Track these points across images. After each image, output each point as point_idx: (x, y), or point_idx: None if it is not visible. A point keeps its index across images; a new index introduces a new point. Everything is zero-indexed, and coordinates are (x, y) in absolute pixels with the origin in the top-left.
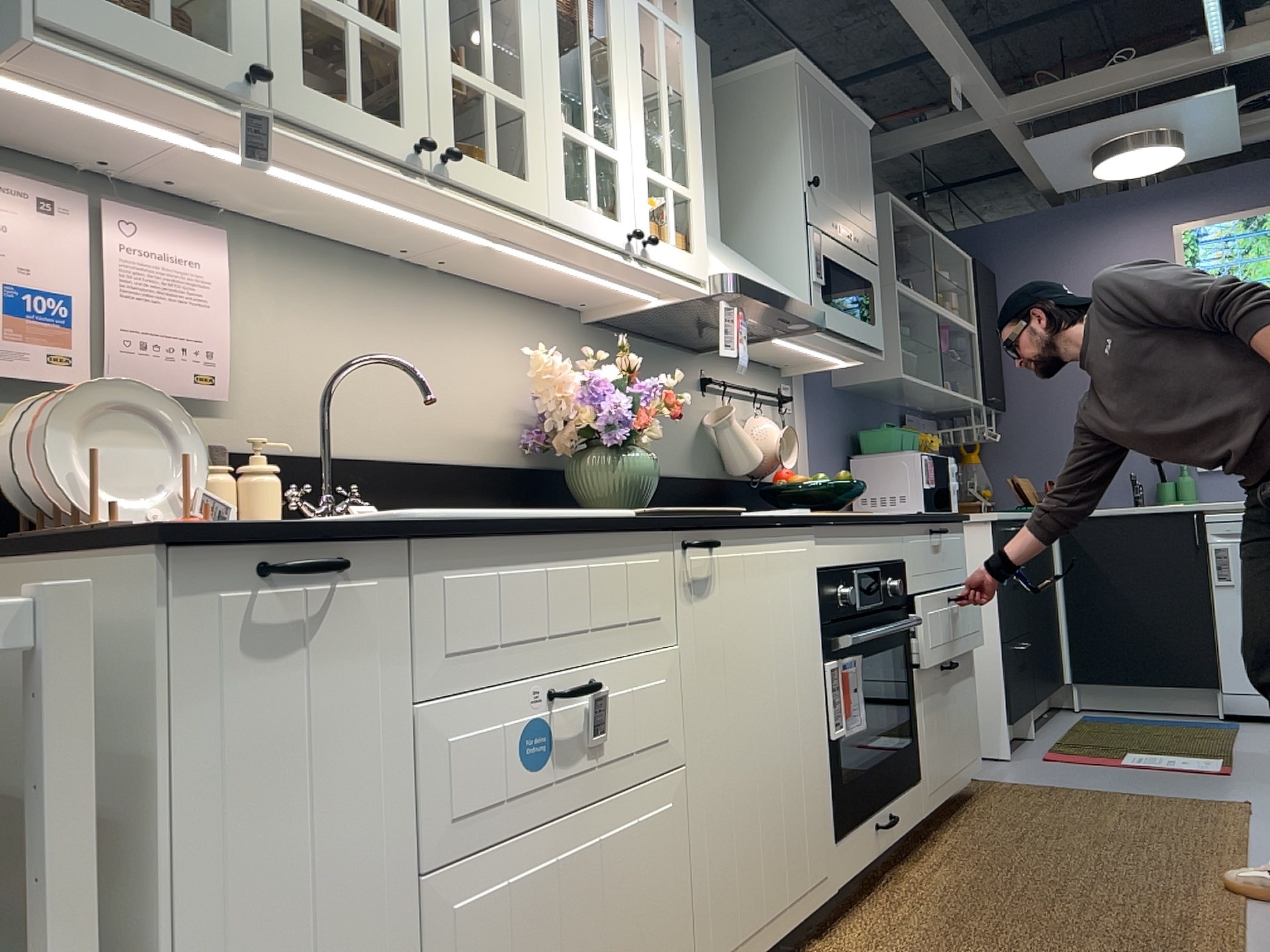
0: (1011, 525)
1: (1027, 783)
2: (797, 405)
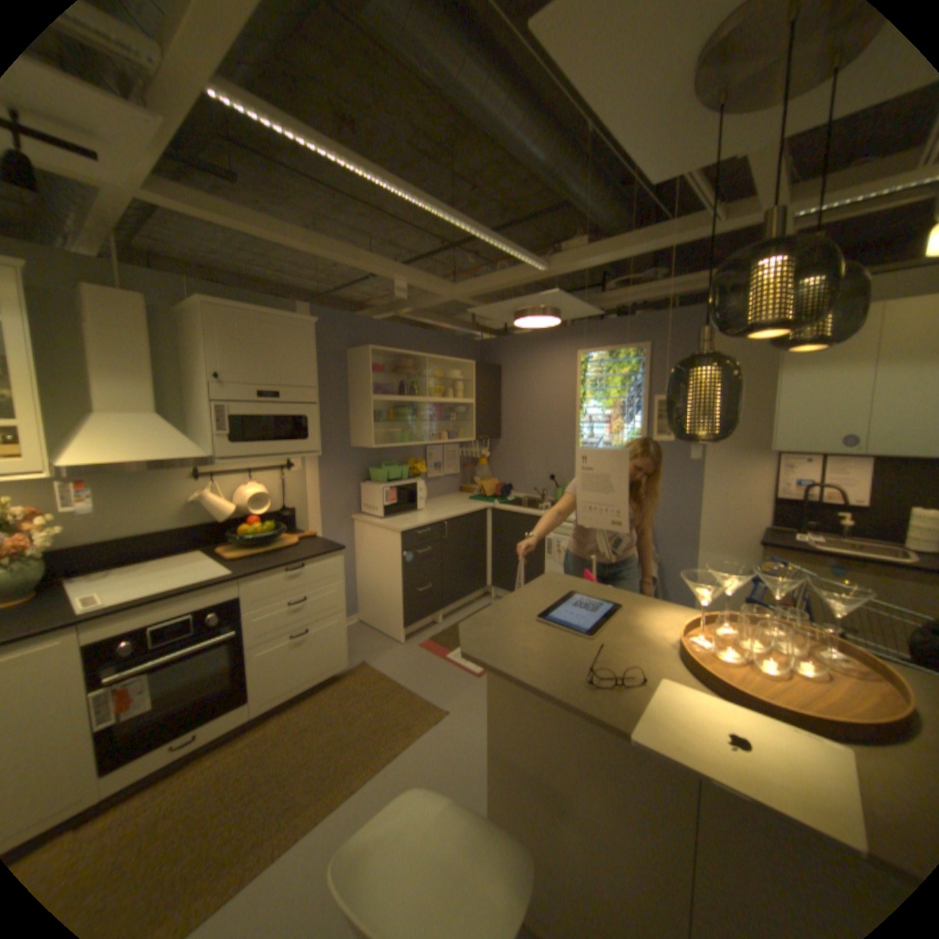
0: (423, 528)
1: (378, 672)
2: (305, 464)
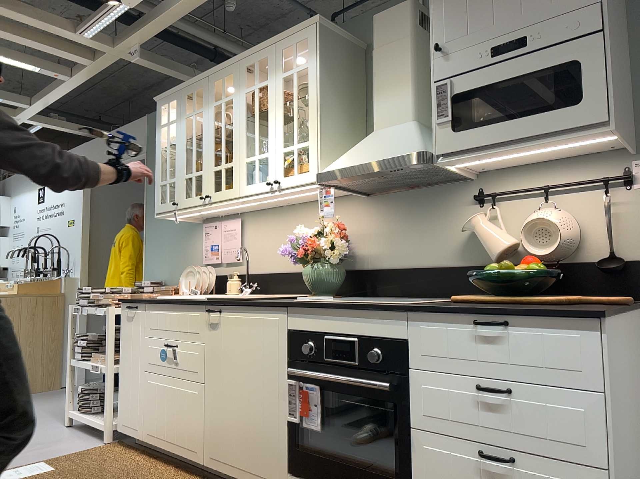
0: None
1: None
2: None
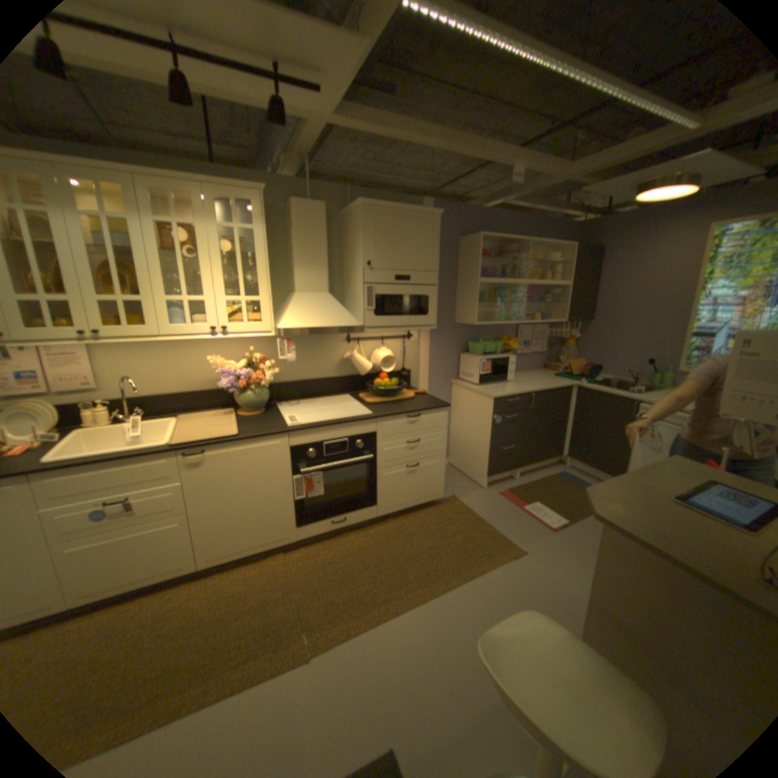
0: (513, 397)
1: (466, 506)
2: (420, 336)
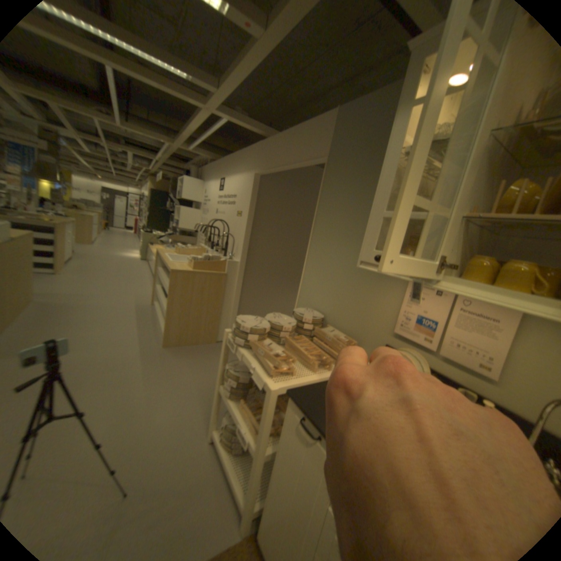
0: None
1: None
2: None
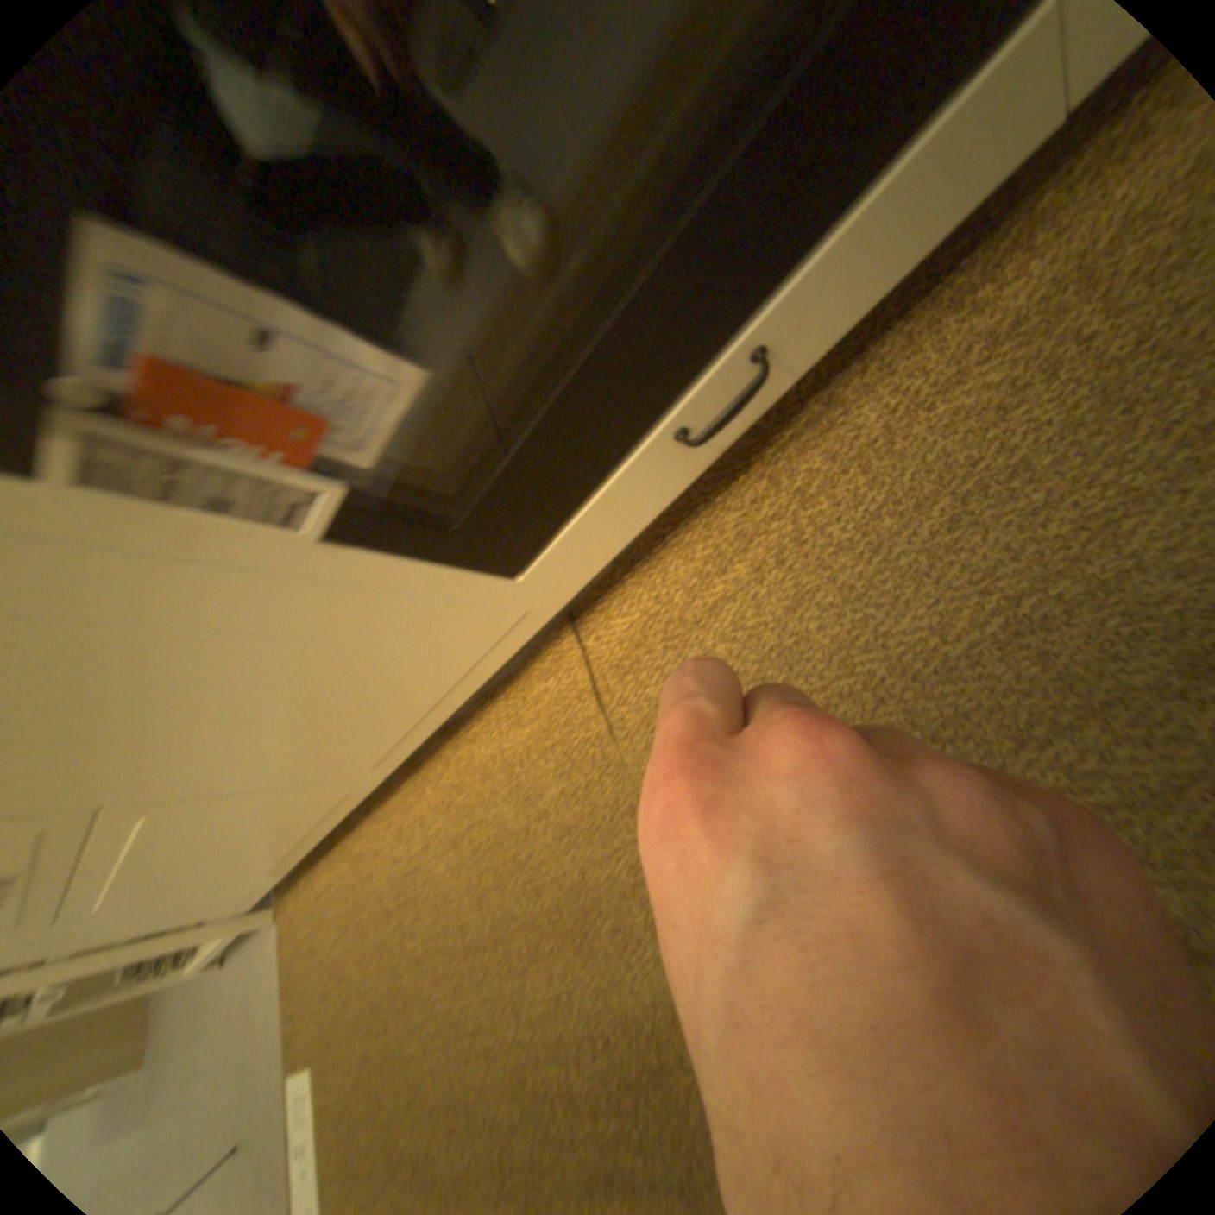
0: None
1: None
2: None
